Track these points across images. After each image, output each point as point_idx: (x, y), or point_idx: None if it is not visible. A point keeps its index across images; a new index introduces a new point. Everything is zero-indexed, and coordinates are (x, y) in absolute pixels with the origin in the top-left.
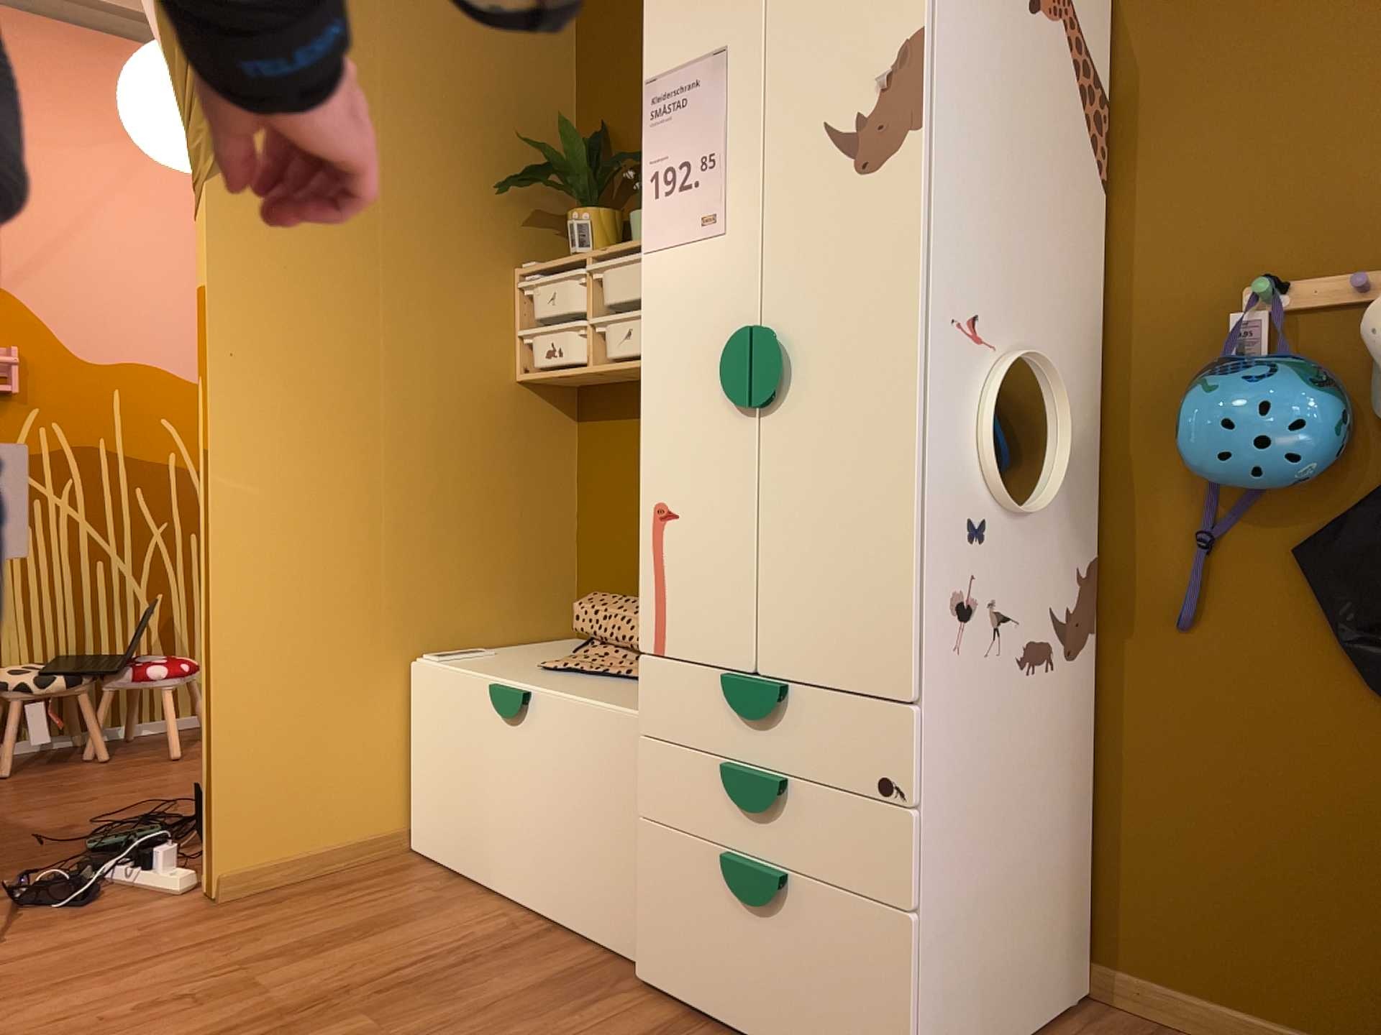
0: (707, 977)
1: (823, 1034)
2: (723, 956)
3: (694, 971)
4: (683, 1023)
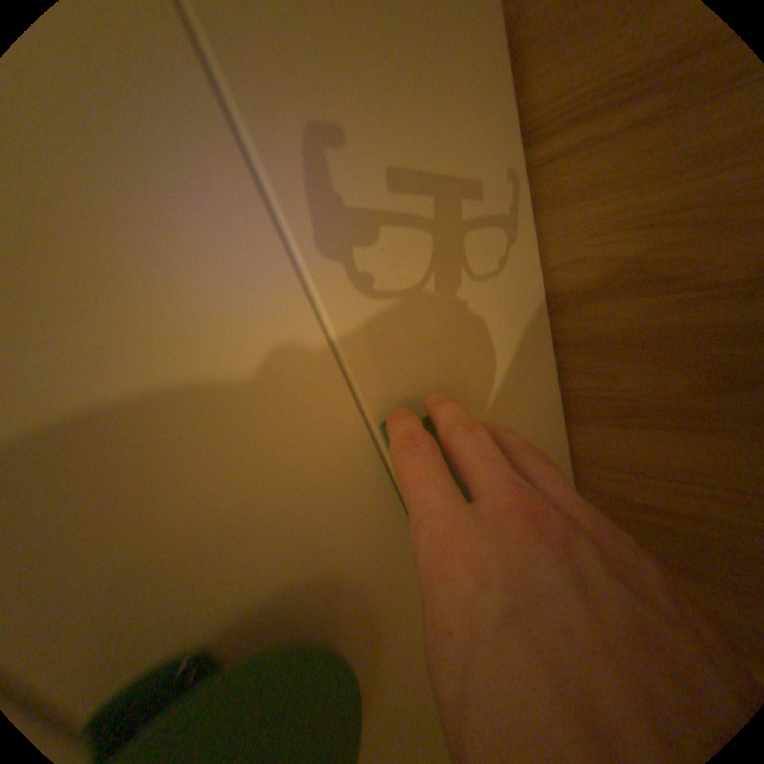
0: (550, 430)
1: (509, 210)
2: (530, 431)
3: (554, 451)
4: (593, 413)
